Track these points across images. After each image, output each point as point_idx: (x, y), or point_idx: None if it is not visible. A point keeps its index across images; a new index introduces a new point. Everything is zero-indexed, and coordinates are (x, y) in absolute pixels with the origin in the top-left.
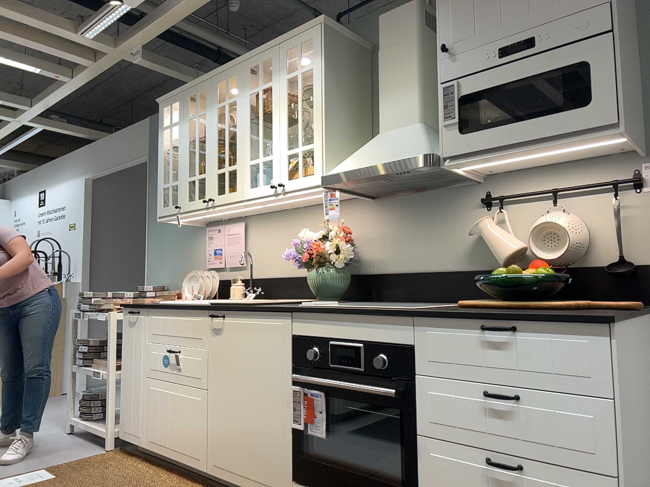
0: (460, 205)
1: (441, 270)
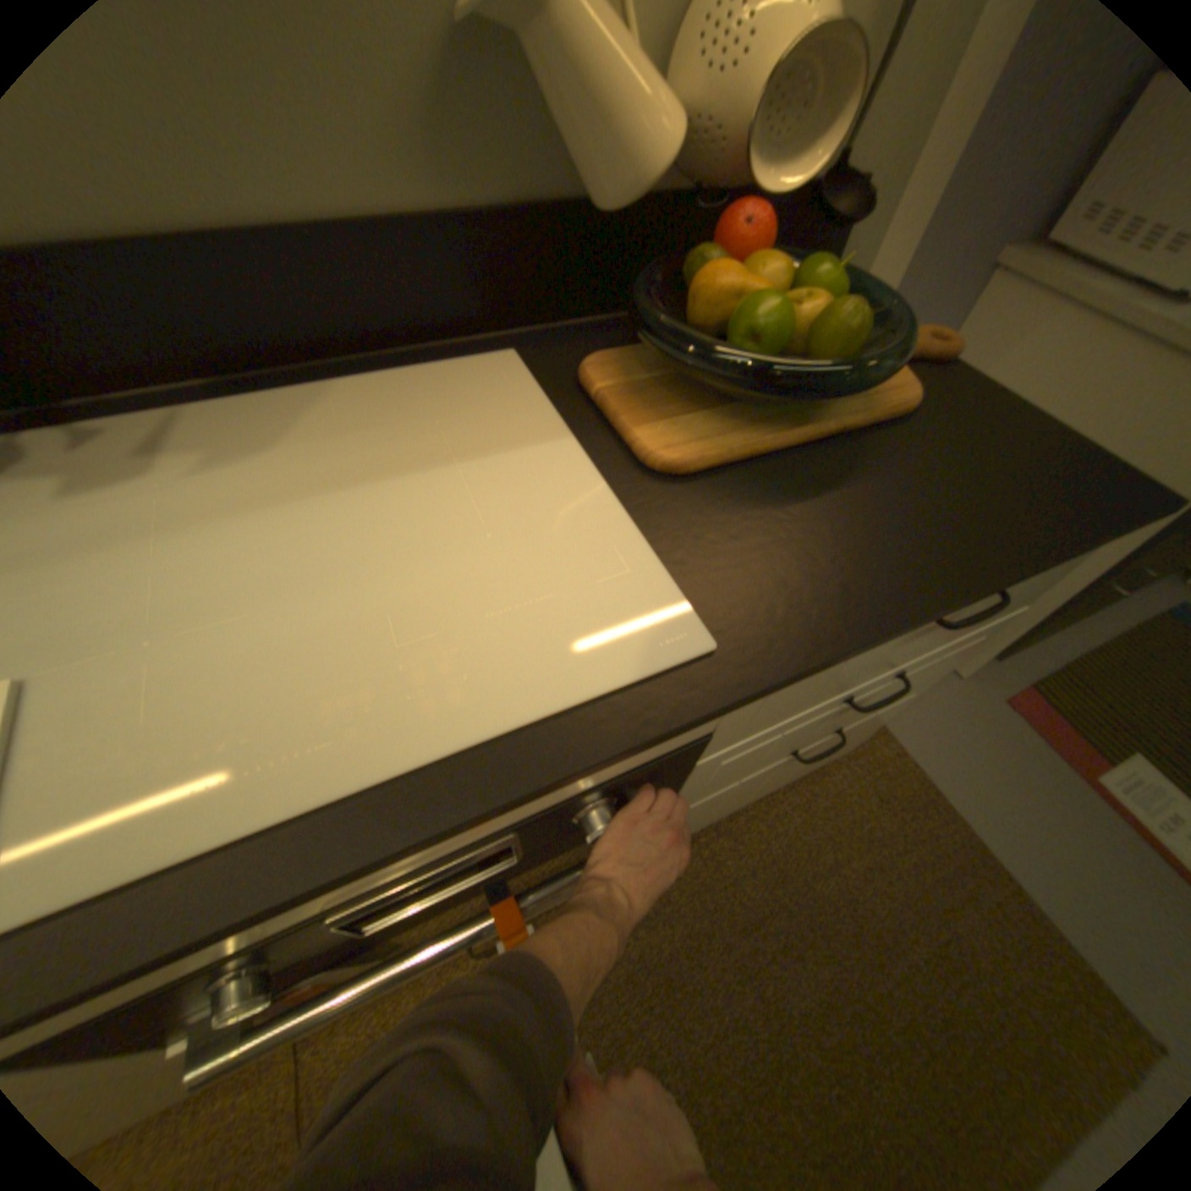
0: None
1: (310, 213)
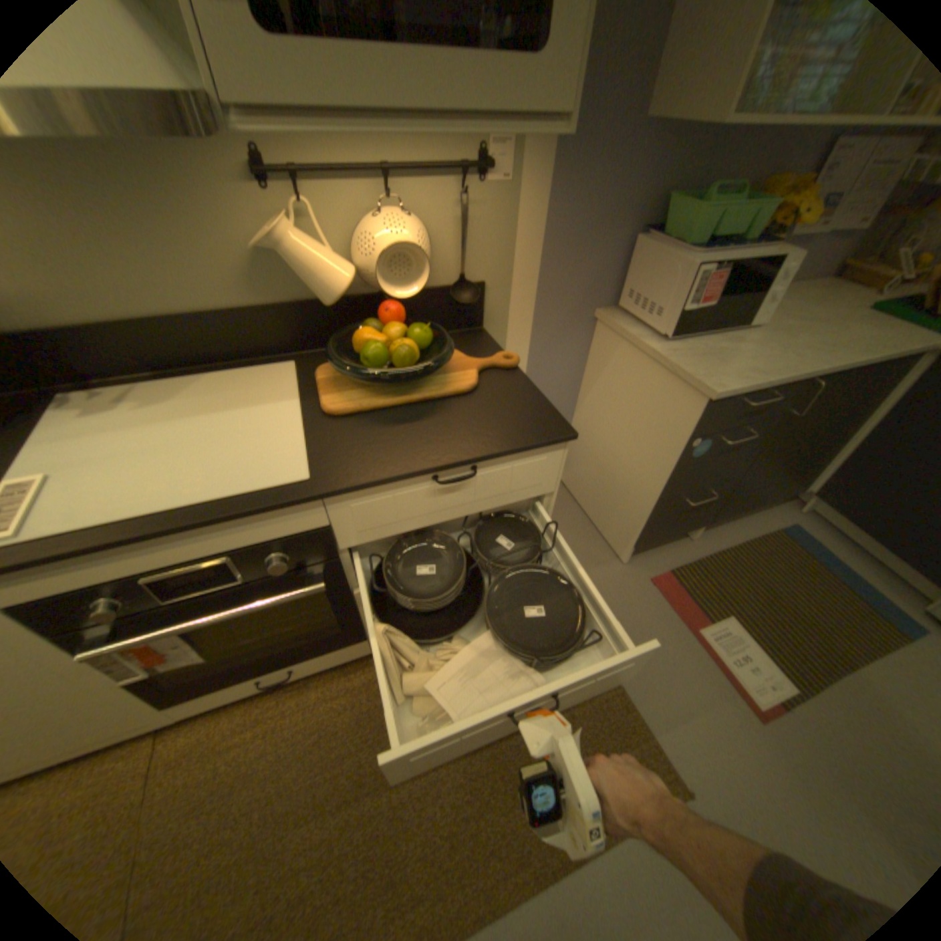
0: (195, 170)
1: (199, 308)
